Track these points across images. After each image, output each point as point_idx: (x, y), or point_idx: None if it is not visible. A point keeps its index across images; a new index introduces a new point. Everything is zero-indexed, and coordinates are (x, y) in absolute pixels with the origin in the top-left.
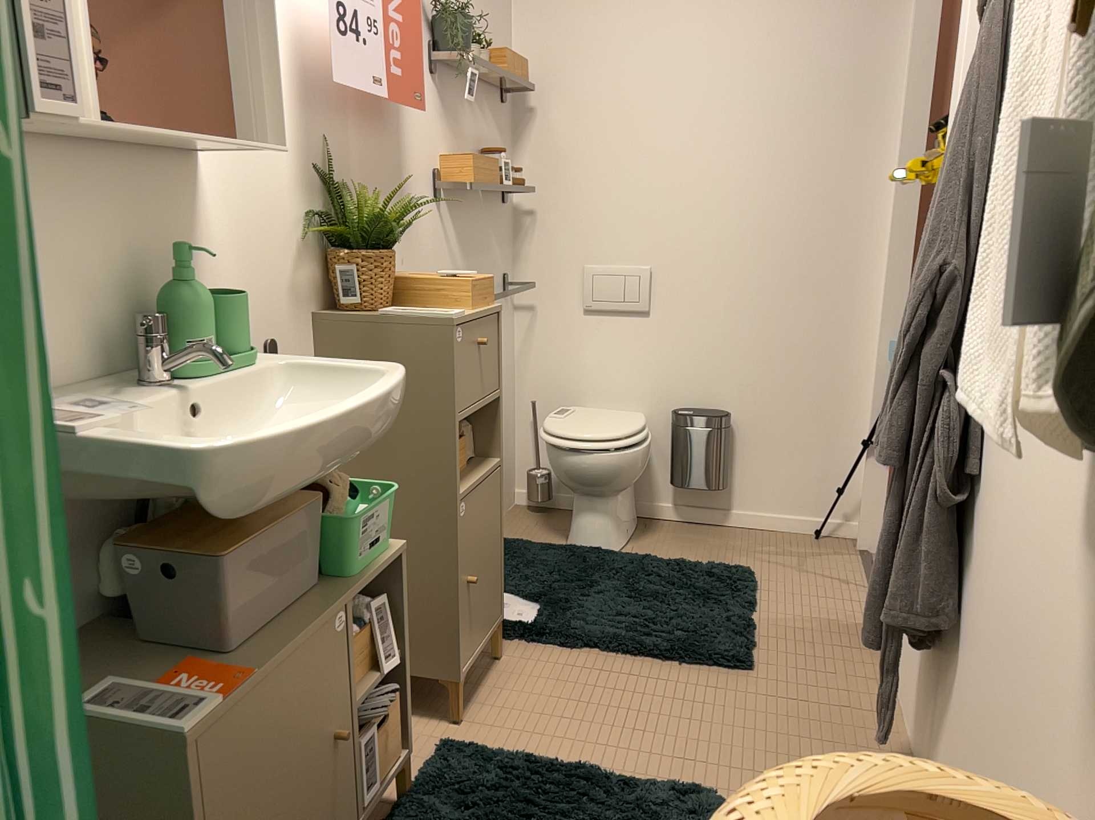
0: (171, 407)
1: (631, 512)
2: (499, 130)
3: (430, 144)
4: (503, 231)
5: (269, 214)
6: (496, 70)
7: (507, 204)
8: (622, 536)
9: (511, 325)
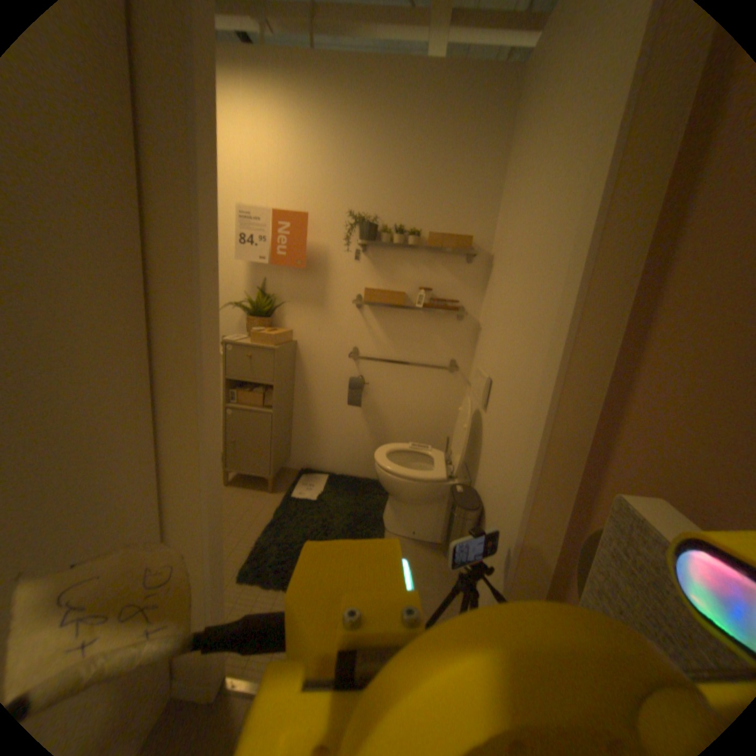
0: None
1: (427, 525)
2: (460, 274)
3: (355, 280)
4: (455, 333)
5: (229, 298)
6: (429, 240)
7: (467, 318)
8: (401, 526)
9: (460, 389)
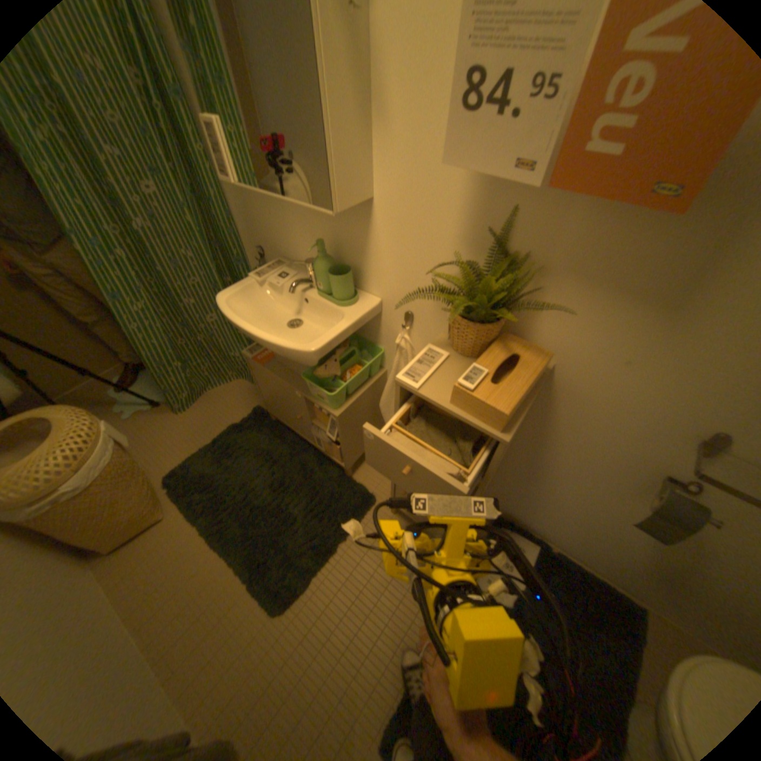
0: (297, 293)
1: None
2: None
3: None
4: None
5: (421, 246)
6: None
7: None
8: None
9: None
